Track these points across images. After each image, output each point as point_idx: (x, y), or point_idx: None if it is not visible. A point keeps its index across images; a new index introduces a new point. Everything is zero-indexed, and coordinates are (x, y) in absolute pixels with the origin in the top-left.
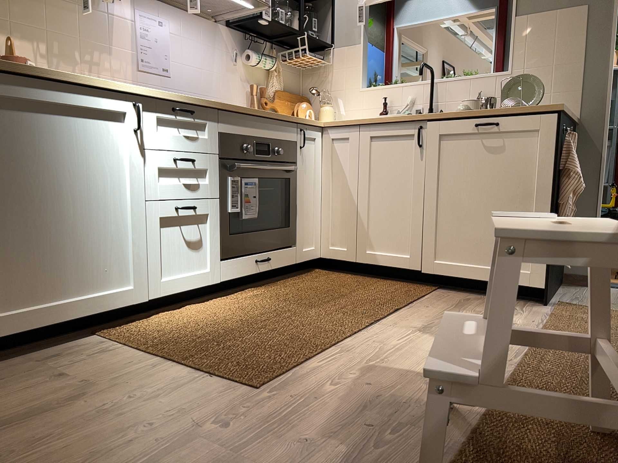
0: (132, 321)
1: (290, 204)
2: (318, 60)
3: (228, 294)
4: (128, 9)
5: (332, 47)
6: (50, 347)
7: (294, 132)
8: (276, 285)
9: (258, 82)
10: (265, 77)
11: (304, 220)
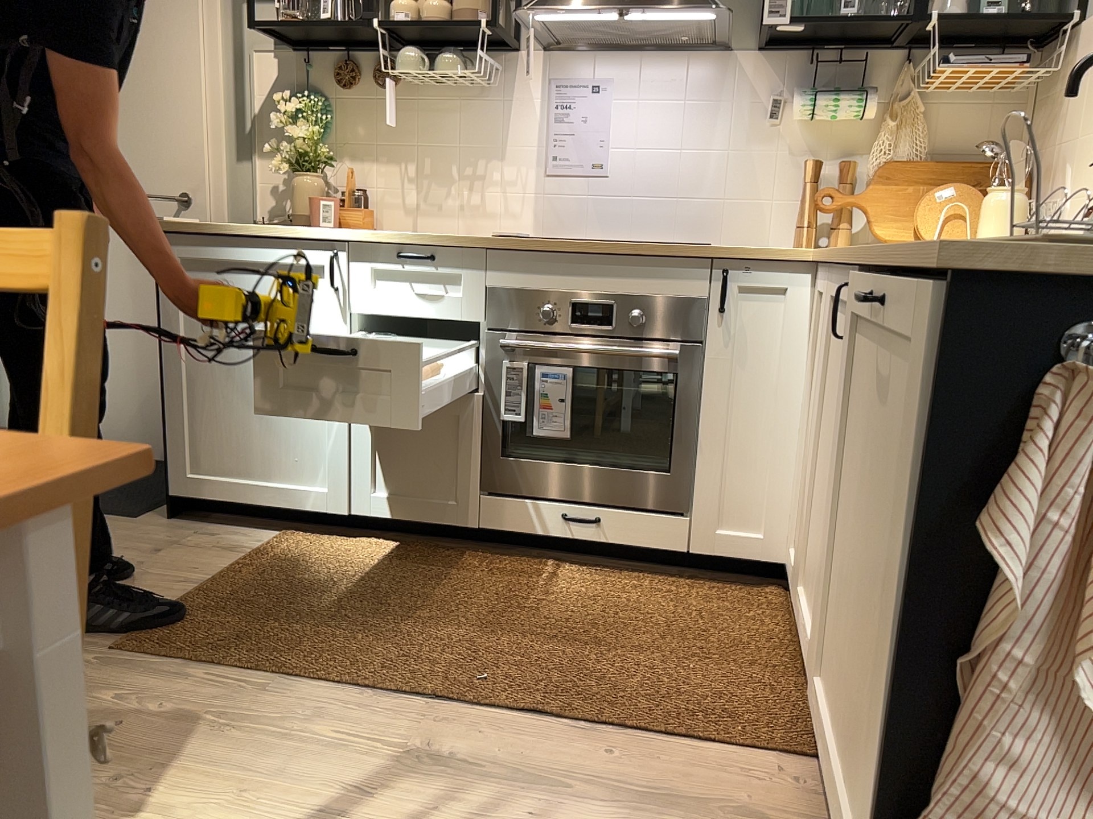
0: (342, 535)
1: (681, 430)
2: (993, 72)
3: (513, 557)
4: (533, 79)
5: (1071, 19)
6: (238, 526)
7: (700, 280)
8: (611, 579)
9: (844, 149)
10: (871, 133)
11: (730, 470)
